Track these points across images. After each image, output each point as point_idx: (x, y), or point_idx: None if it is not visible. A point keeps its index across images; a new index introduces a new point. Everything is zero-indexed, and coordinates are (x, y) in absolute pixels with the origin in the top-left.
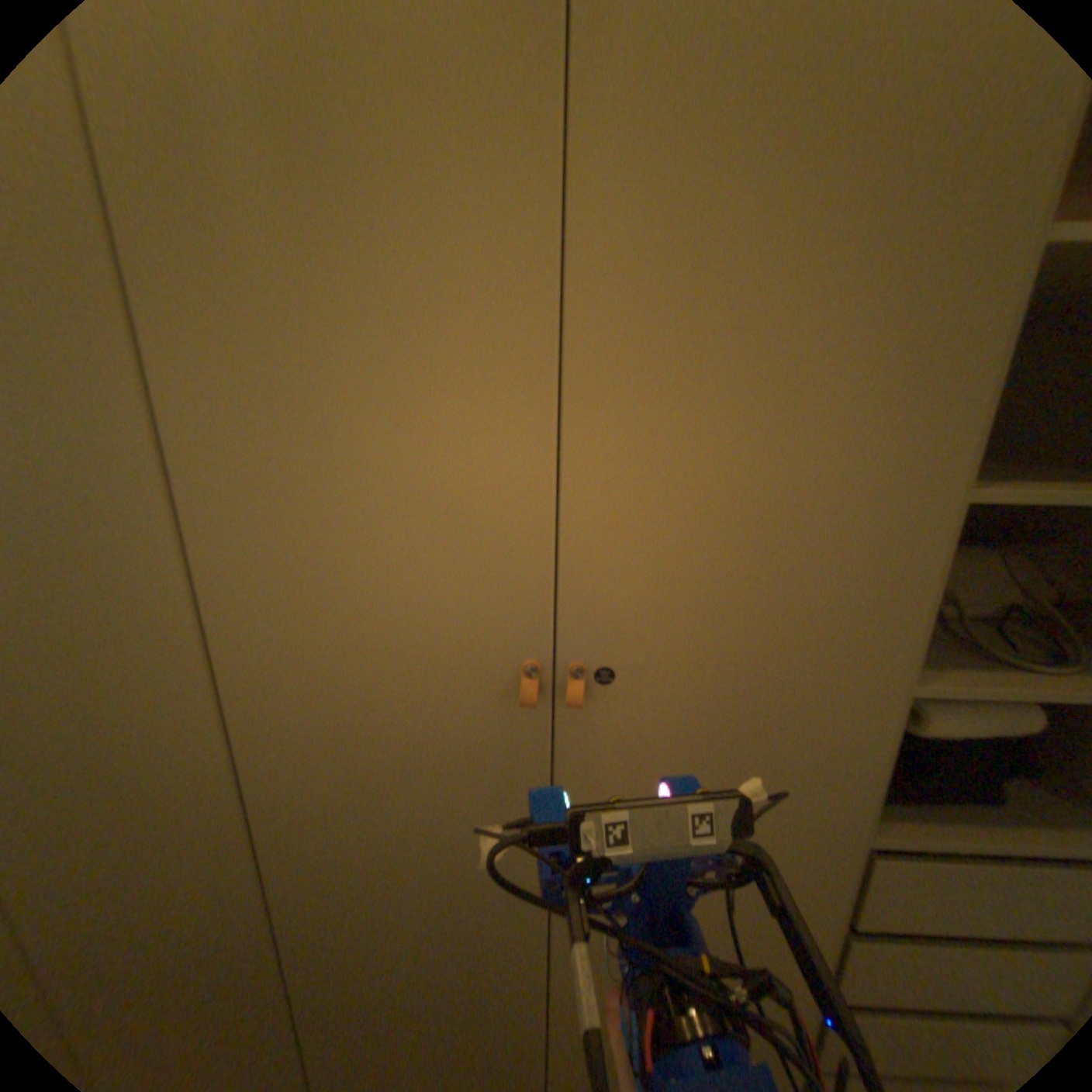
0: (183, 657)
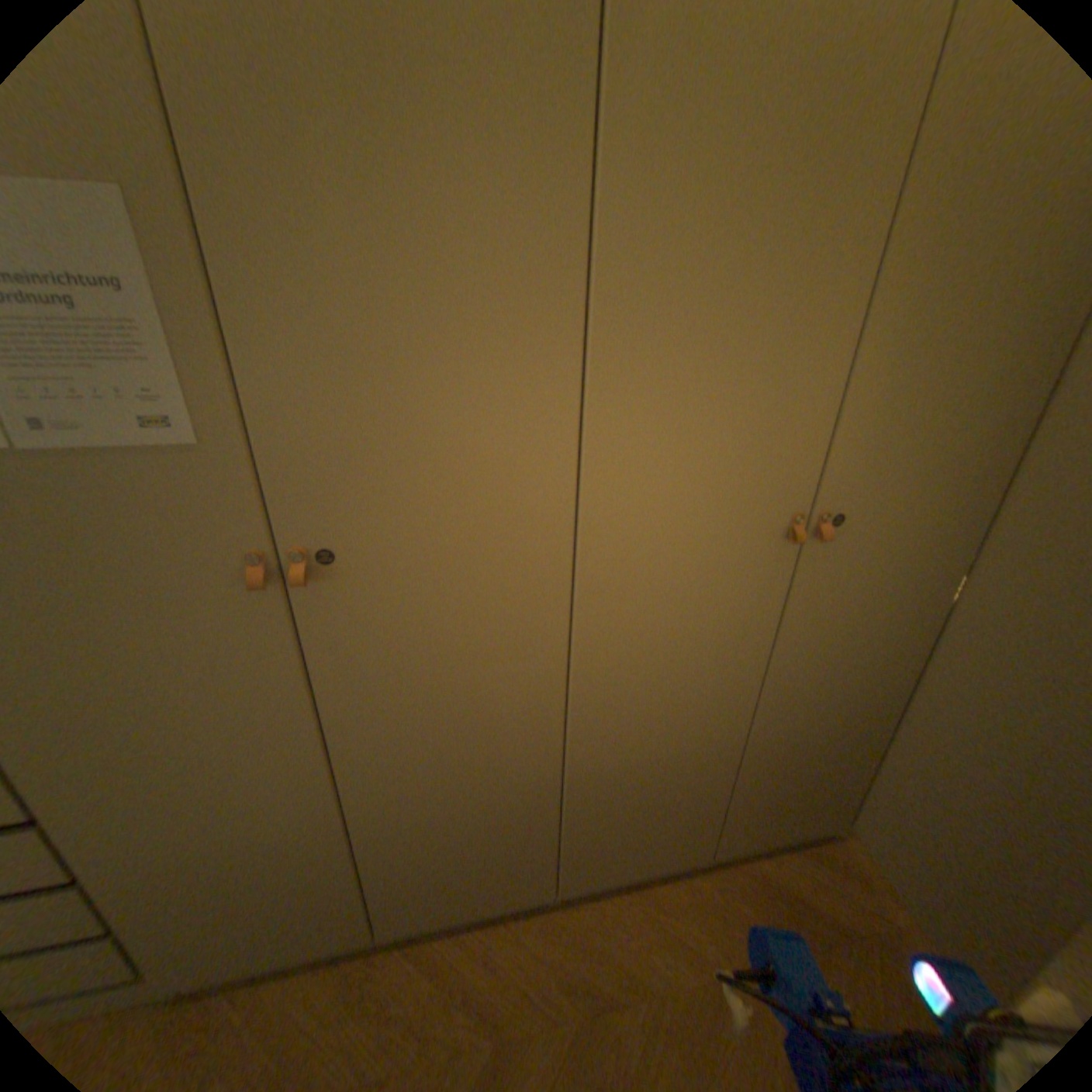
0: (997, 501)
